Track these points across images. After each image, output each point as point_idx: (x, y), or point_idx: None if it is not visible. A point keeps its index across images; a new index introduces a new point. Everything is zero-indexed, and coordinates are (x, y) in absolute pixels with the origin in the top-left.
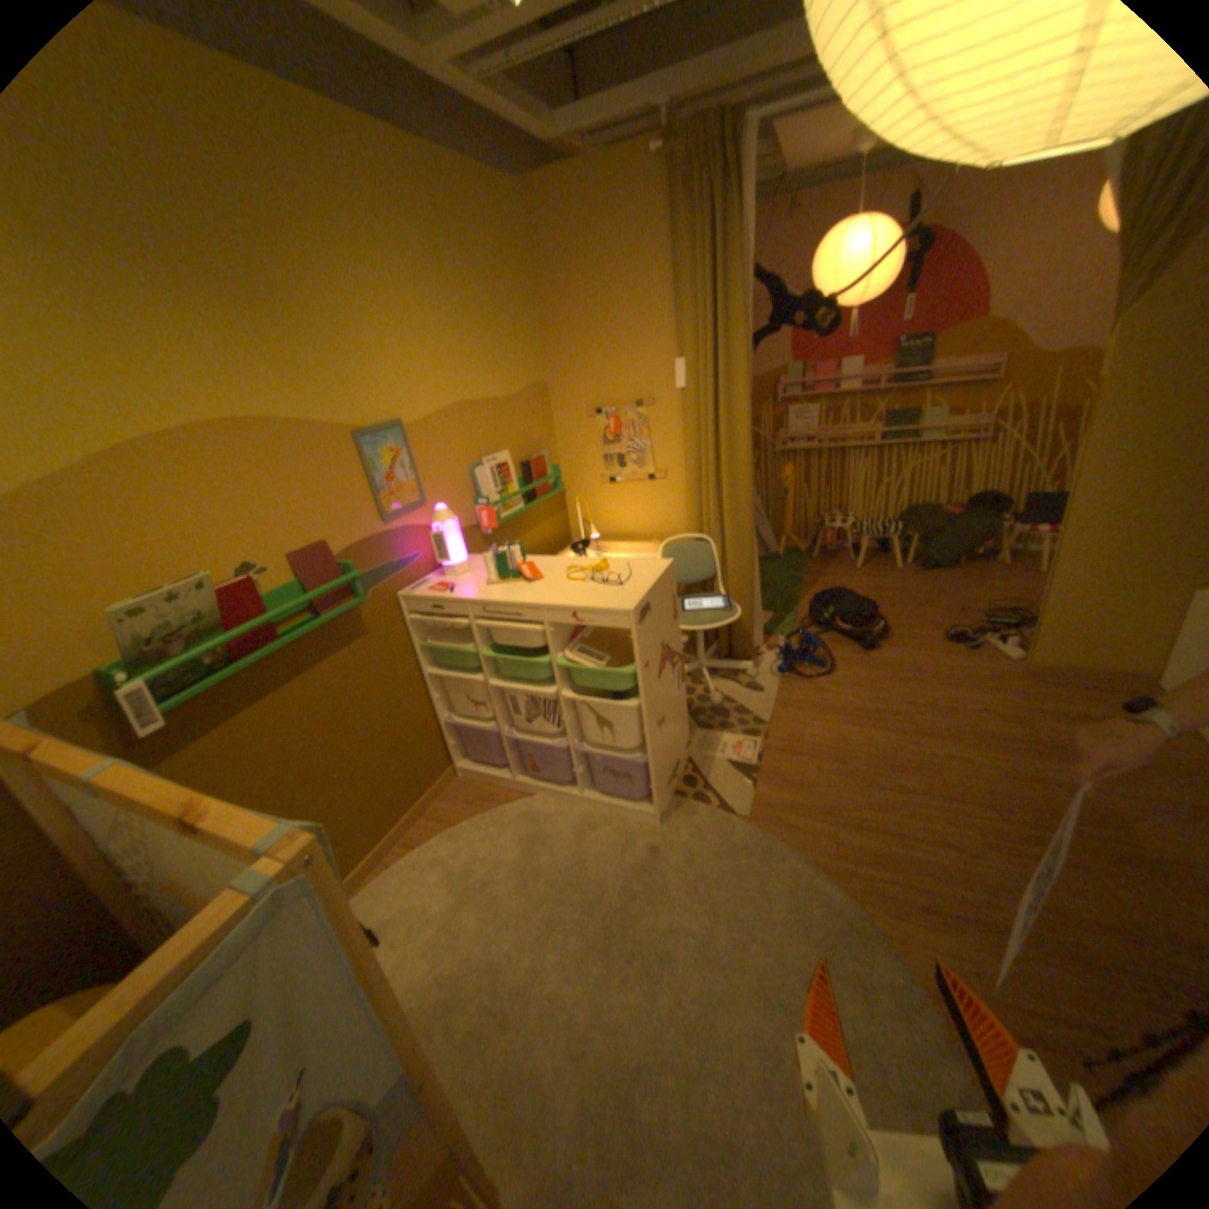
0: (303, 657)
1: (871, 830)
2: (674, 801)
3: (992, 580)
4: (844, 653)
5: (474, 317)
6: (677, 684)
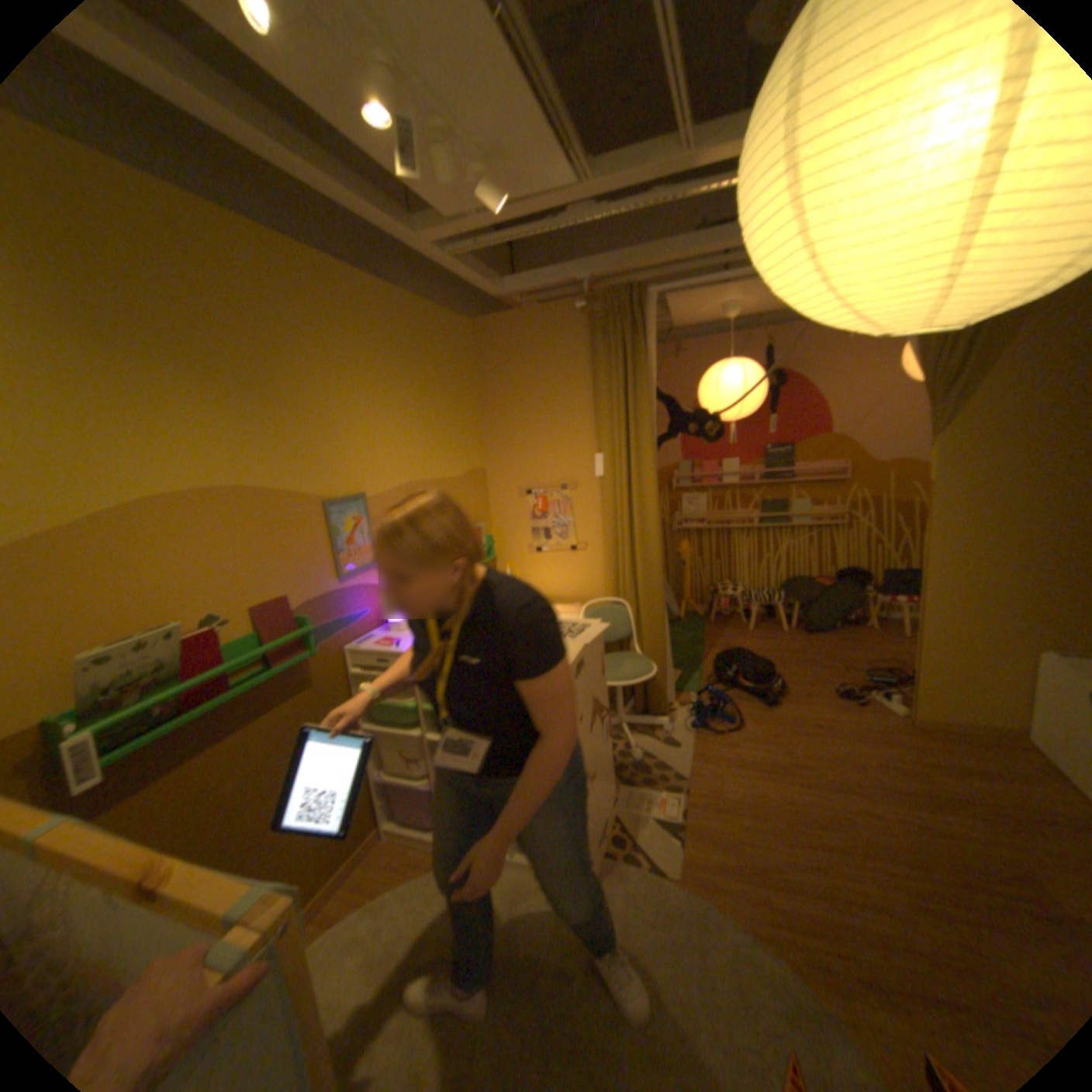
0: (247, 710)
1: (802, 894)
2: (604, 865)
3: (866, 644)
4: (749, 709)
5: (431, 416)
6: (605, 739)
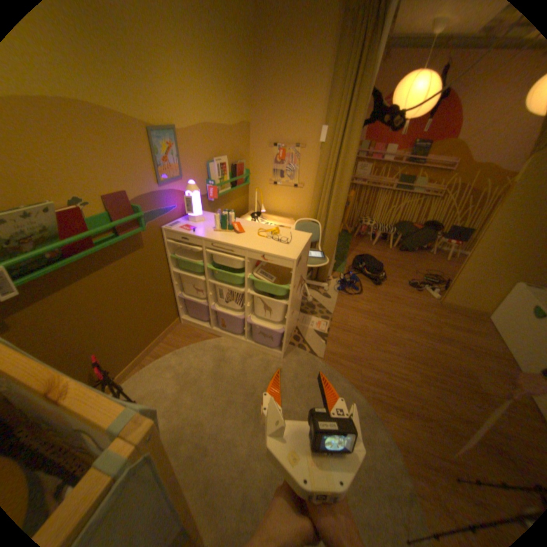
0: (107, 257)
1: (376, 370)
2: (289, 347)
3: (427, 261)
4: (366, 285)
5: (221, 72)
6: (301, 294)
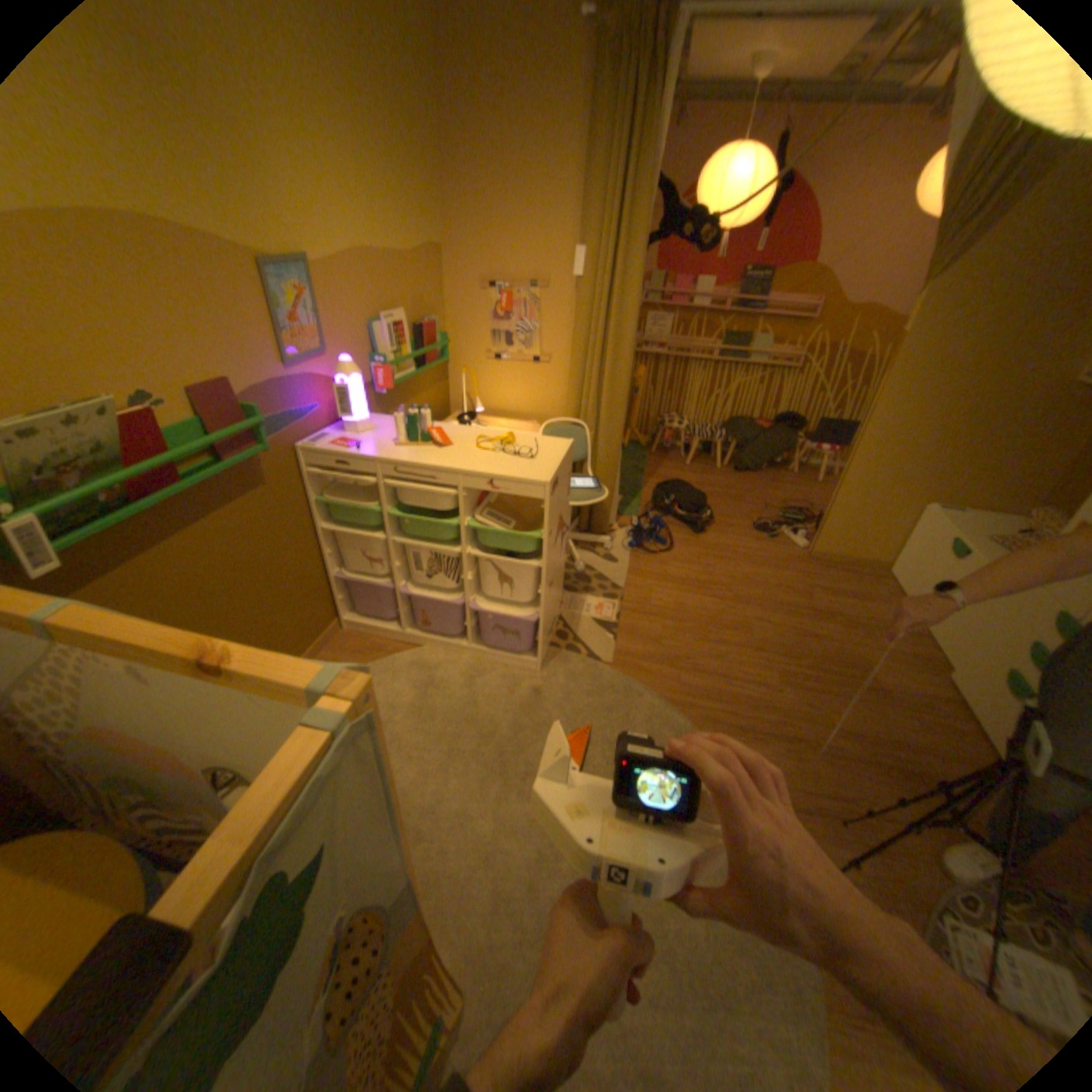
0: (201, 502)
1: (704, 673)
2: (549, 651)
3: (784, 485)
4: (678, 534)
5: (381, 154)
6: (562, 552)
